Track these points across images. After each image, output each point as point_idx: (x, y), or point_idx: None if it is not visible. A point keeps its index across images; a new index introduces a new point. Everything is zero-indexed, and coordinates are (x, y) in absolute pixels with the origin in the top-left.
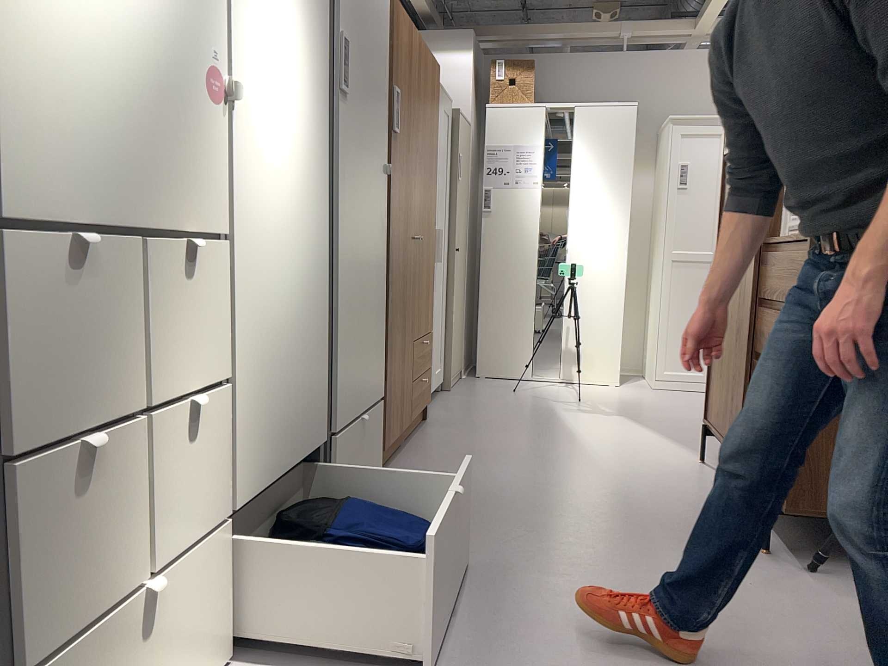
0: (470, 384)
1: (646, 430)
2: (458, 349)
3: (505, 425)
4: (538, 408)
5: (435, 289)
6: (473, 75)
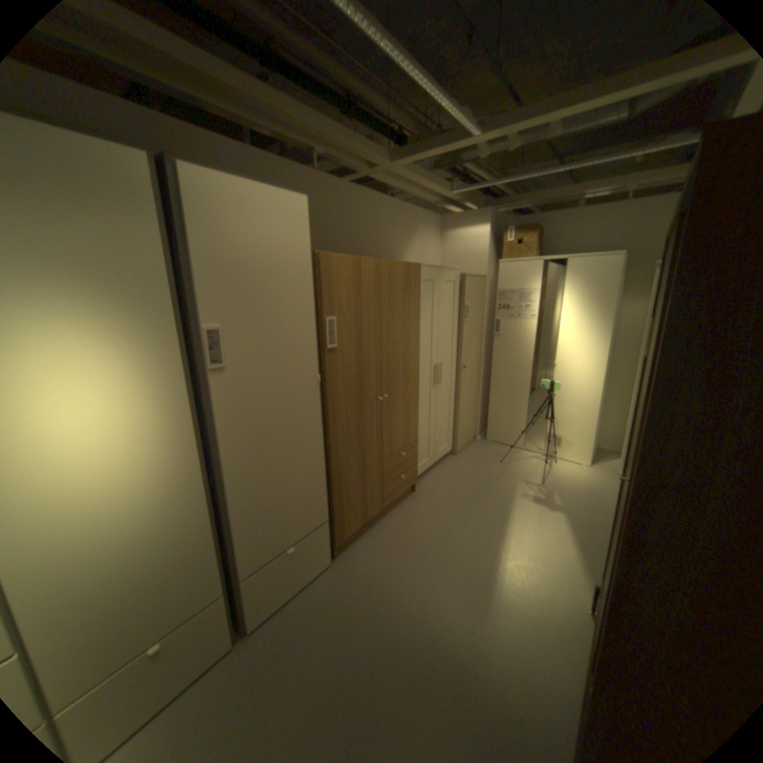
0: (477, 448)
1: (572, 541)
2: (468, 427)
3: (464, 508)
4: (503, 488)
5: (437, 401)
6: (491, 240)
